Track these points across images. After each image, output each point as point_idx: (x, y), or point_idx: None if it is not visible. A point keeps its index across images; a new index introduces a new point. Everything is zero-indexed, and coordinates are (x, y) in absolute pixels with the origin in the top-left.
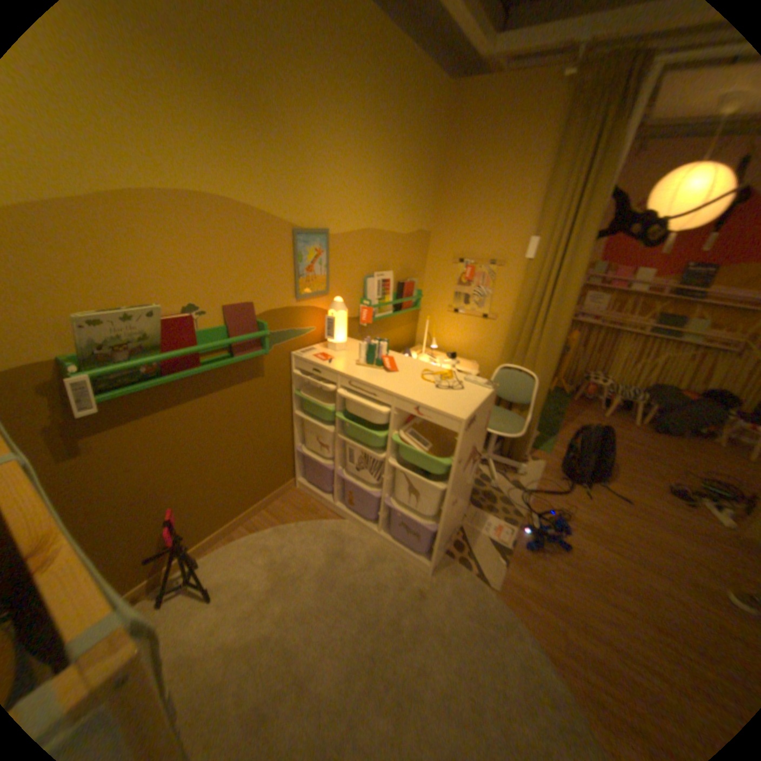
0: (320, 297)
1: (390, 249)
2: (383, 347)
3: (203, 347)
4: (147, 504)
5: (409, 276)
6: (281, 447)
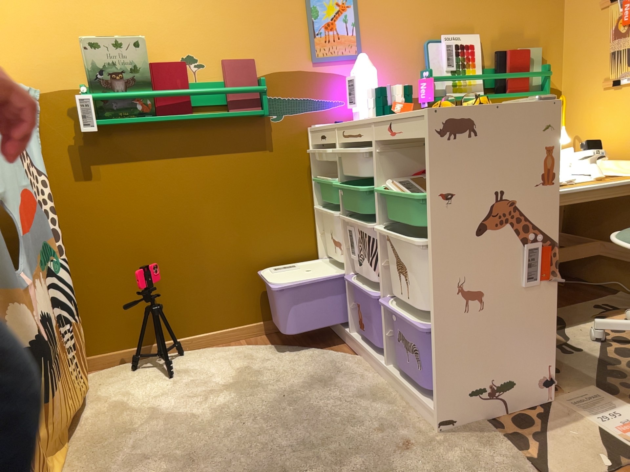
0: (349, 63)
1: (472, 5)
2: (396, 89)
3: (192, 92)
4: (142, 255)
5: (523, 46)
6: (301, 253)
